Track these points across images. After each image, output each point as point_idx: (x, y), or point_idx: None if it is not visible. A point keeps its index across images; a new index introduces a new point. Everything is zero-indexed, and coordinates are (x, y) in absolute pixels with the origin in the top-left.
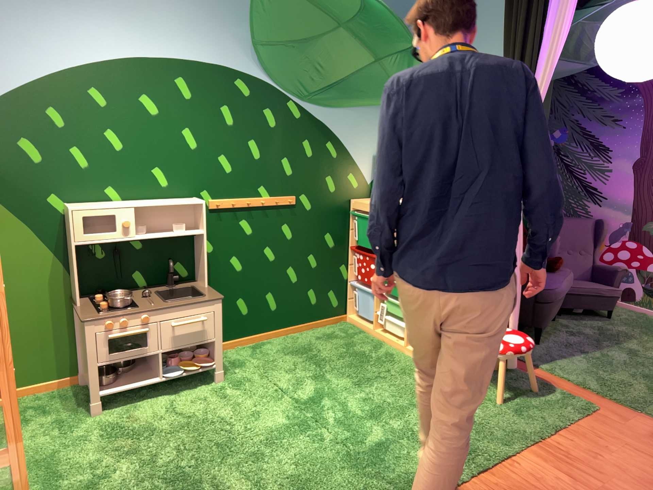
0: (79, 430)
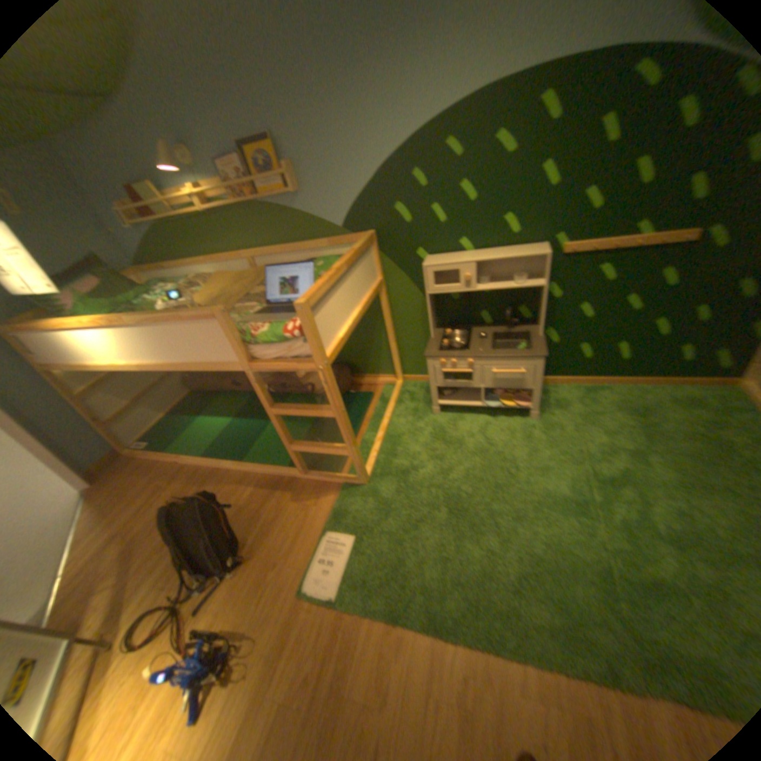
0: (421, 422)
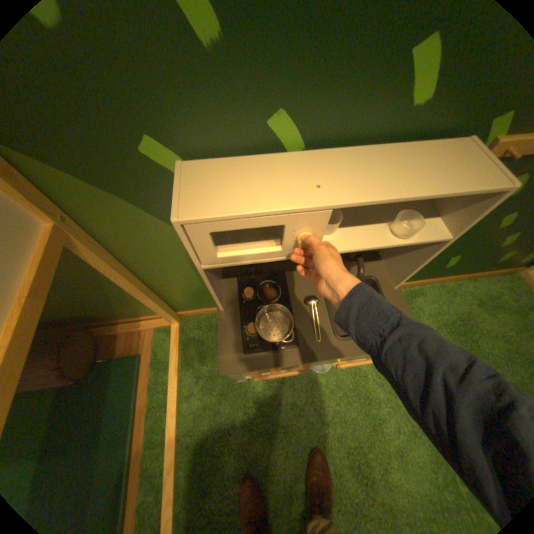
0: (227, 403)
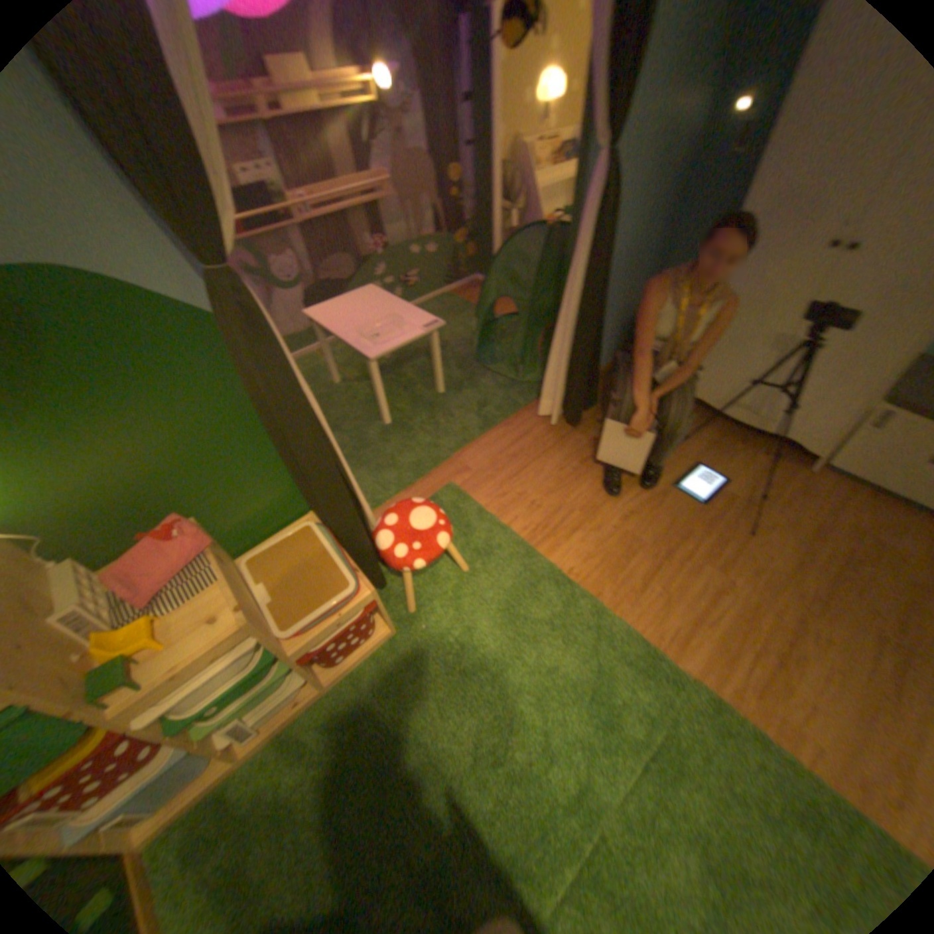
0: None
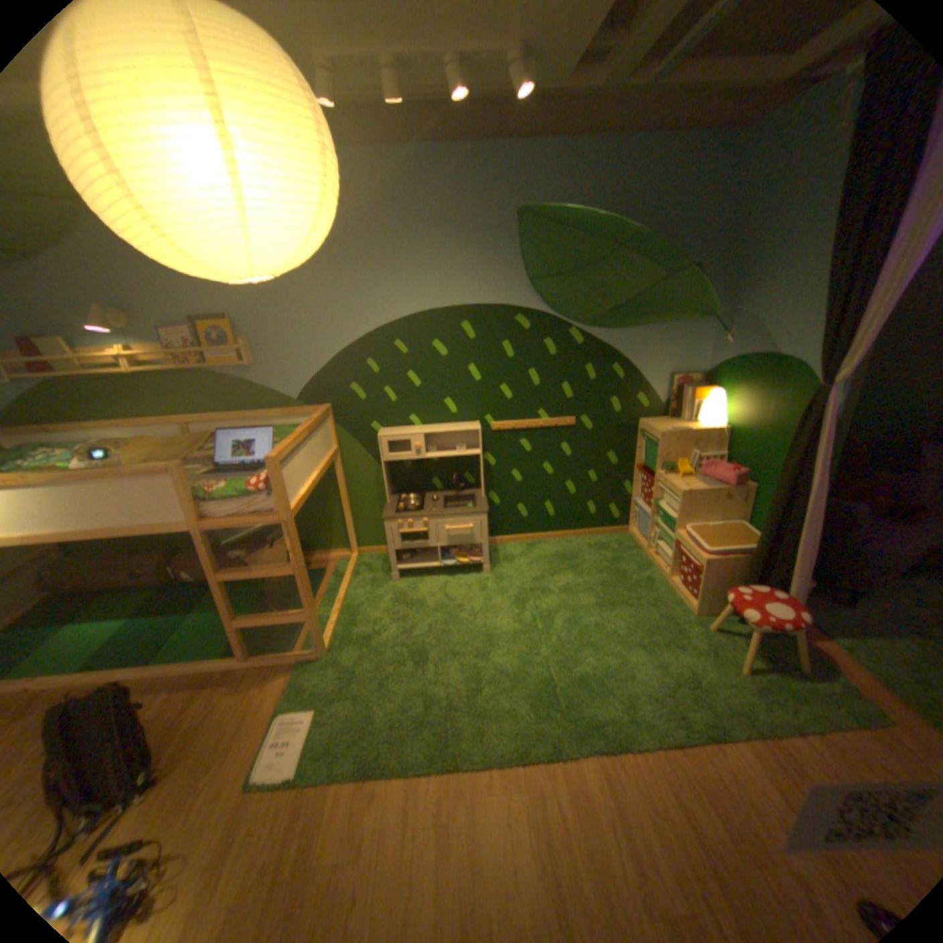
0: (382, 591)
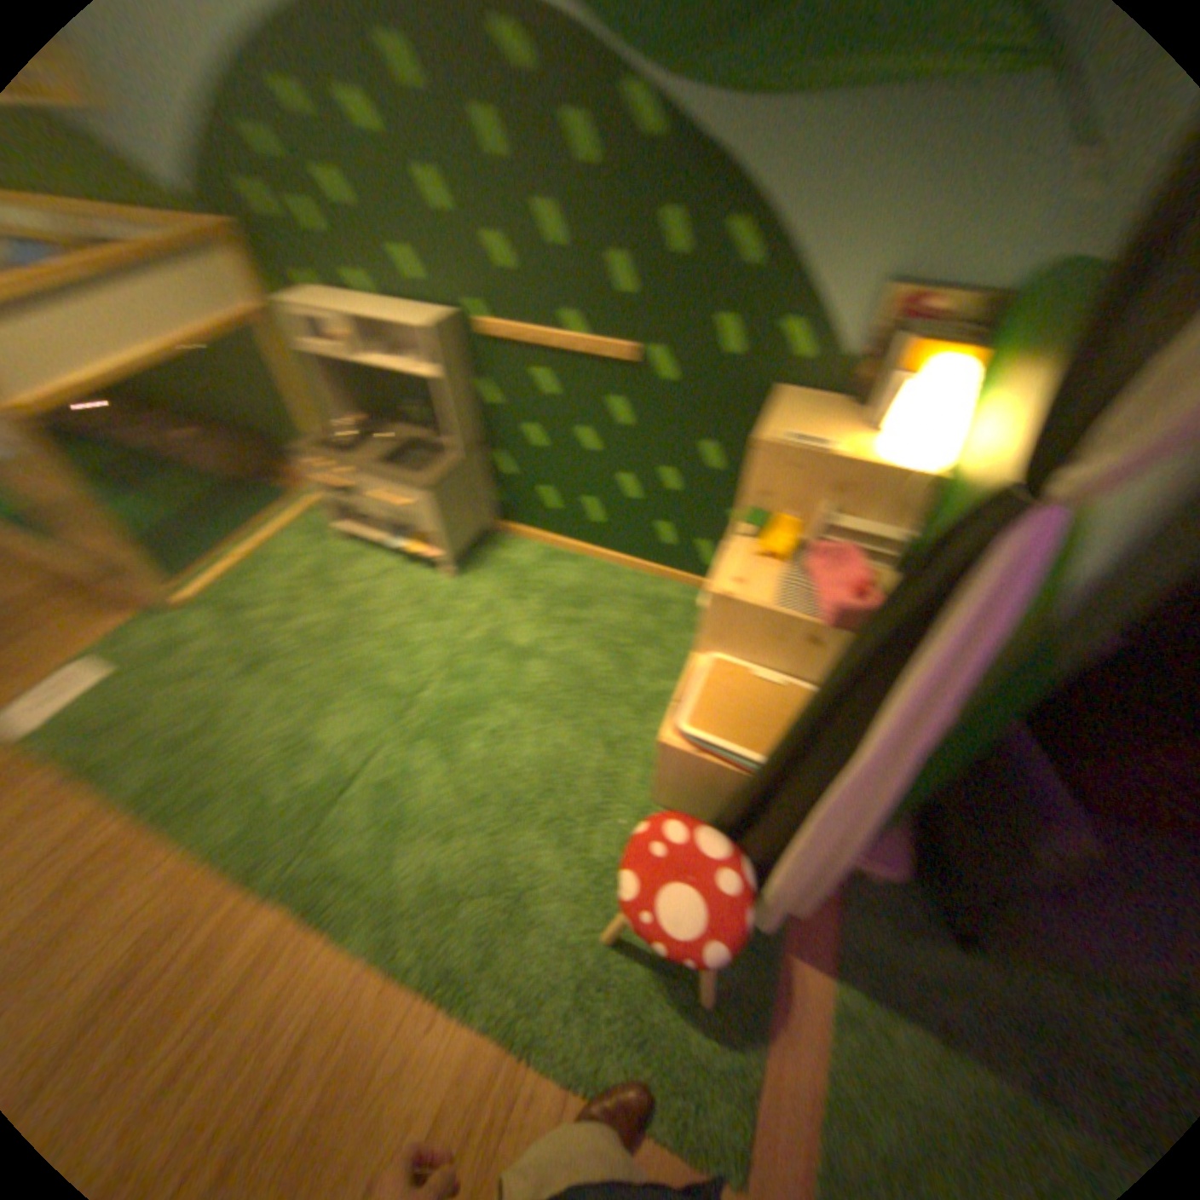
0: (308, 551)
